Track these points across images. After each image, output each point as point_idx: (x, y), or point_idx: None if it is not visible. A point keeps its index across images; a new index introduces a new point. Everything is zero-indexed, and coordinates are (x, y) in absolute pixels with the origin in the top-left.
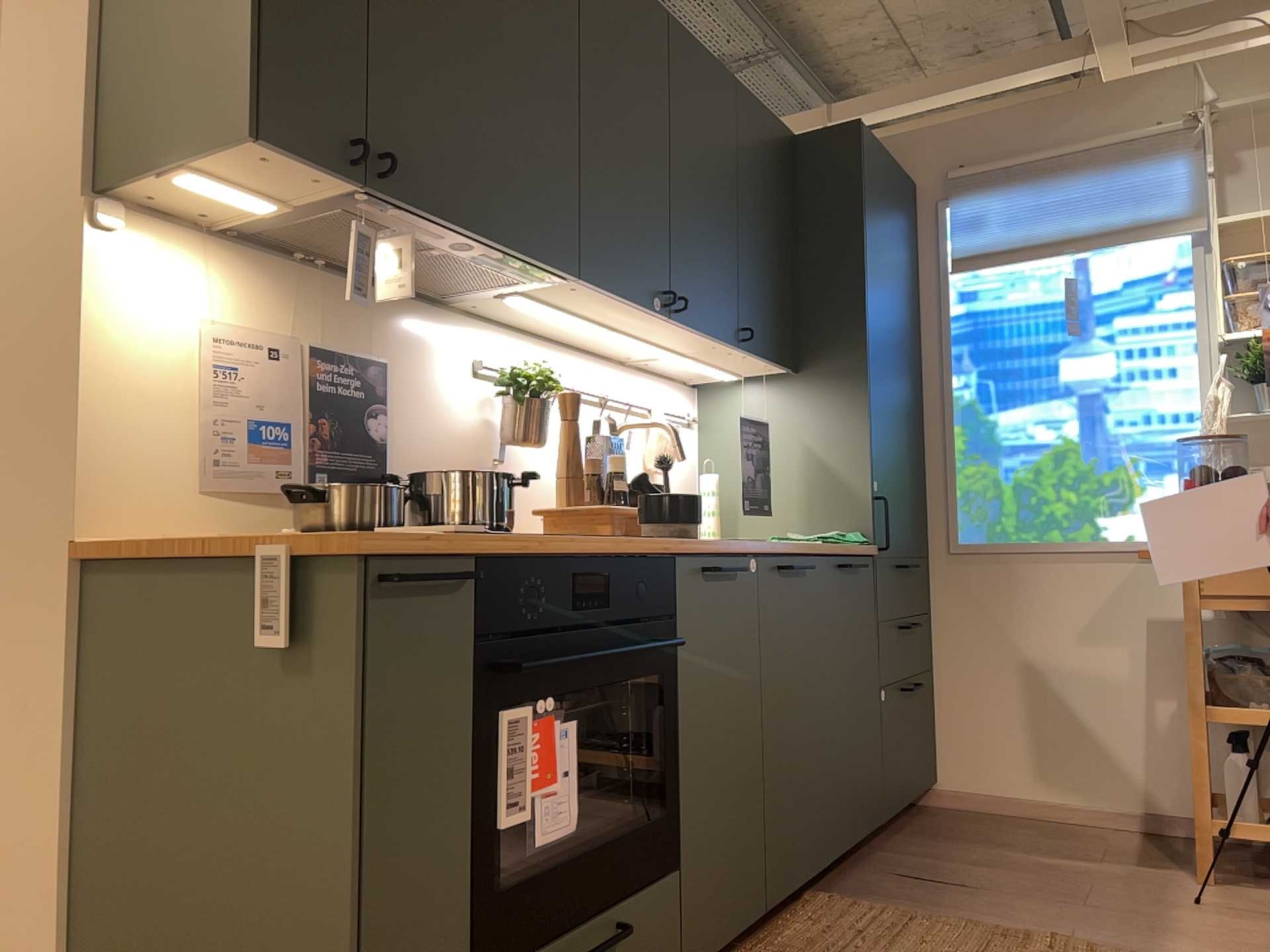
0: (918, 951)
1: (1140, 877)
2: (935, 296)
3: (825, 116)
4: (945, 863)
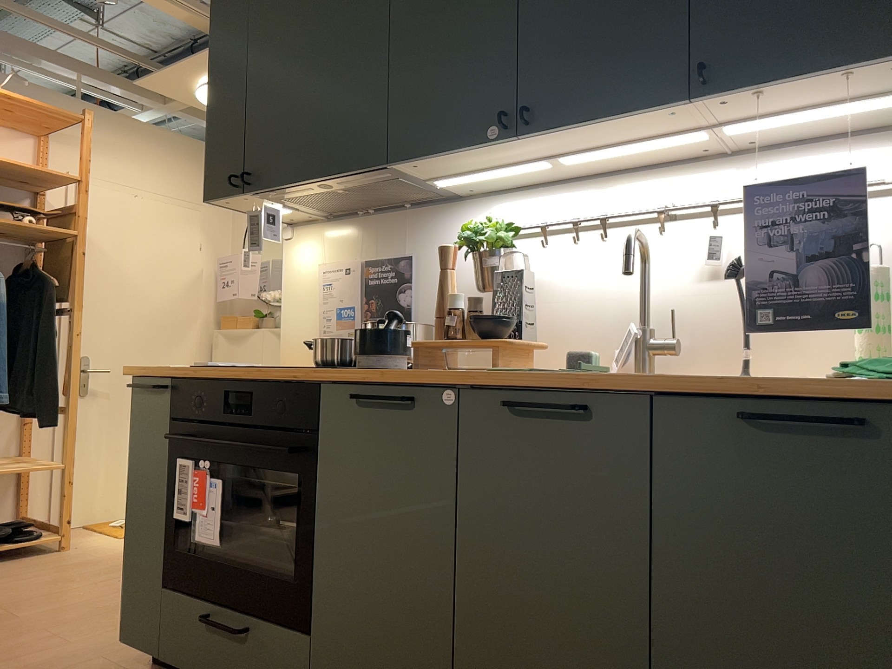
0: None
1: None
2: None
3: None
4: None
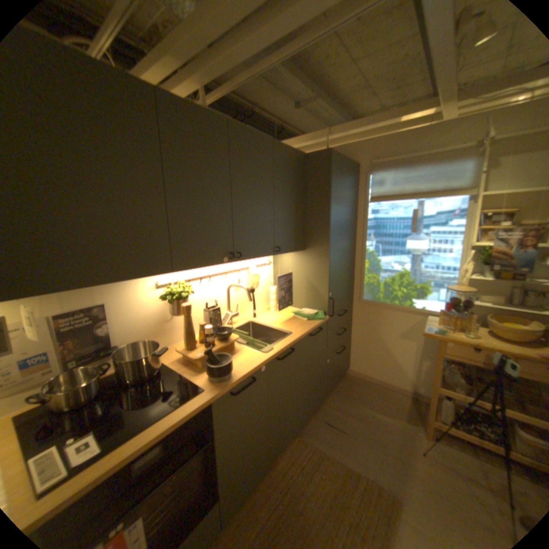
0: (318, 488)
1: (406, 432)
2: (363, 210)
3: (327, 132)
4: (343, 416)
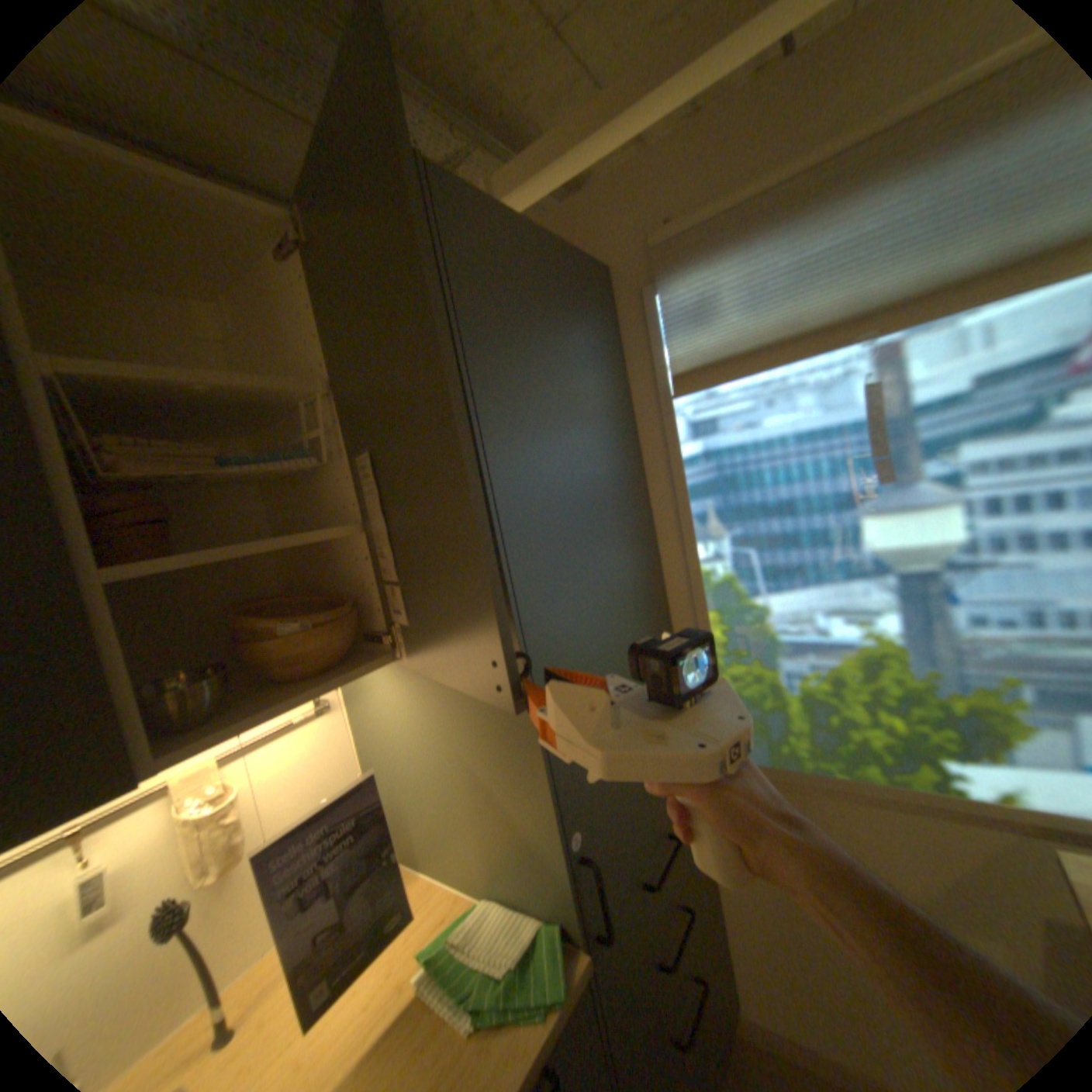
0: None
1: None
2: (659, 428)
3: None
4: None
